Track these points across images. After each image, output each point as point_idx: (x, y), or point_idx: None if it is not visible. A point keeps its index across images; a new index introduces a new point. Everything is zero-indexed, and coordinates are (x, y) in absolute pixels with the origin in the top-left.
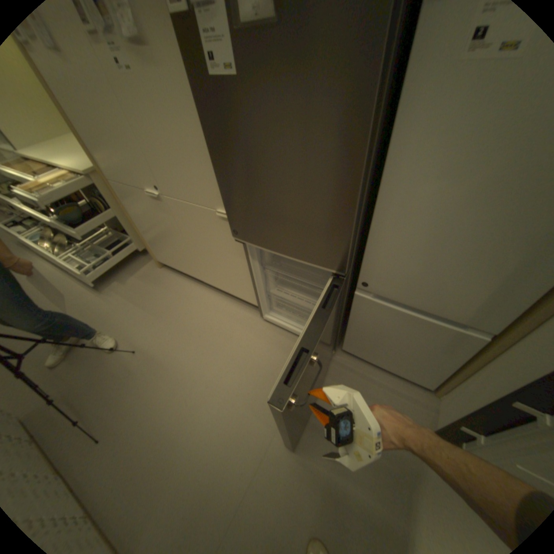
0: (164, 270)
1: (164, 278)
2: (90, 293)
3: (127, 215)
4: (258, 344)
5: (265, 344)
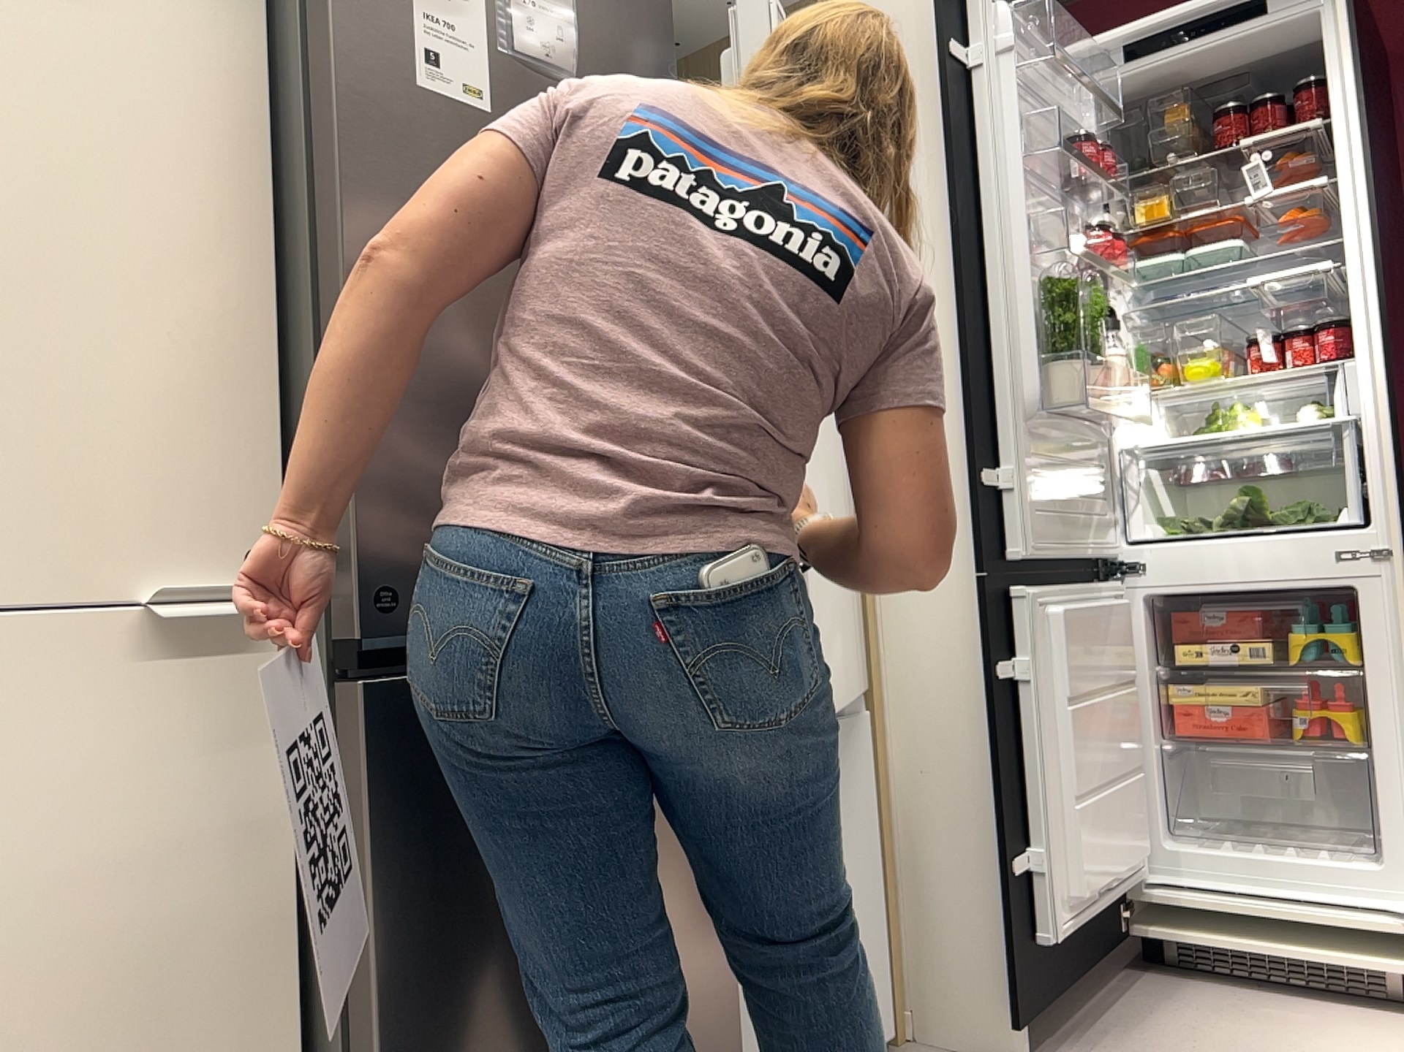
0: None
1: None
2: None
3: None
4: None
5: None
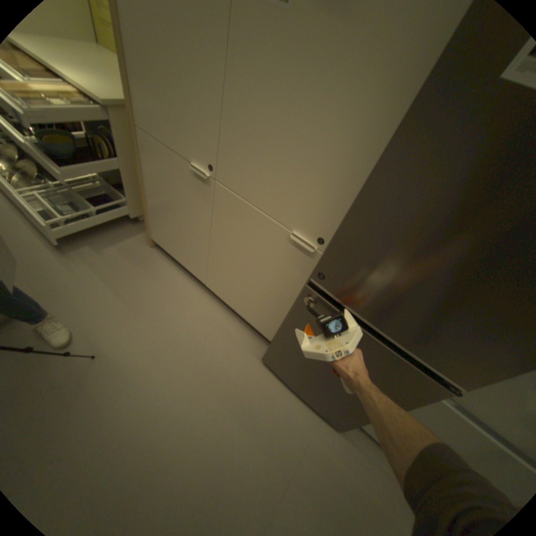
0: (156, 252)
1: (155, 262)
2: (50, 250)
3: (141, 176)
4: (259, 387)
5: (267, 390)
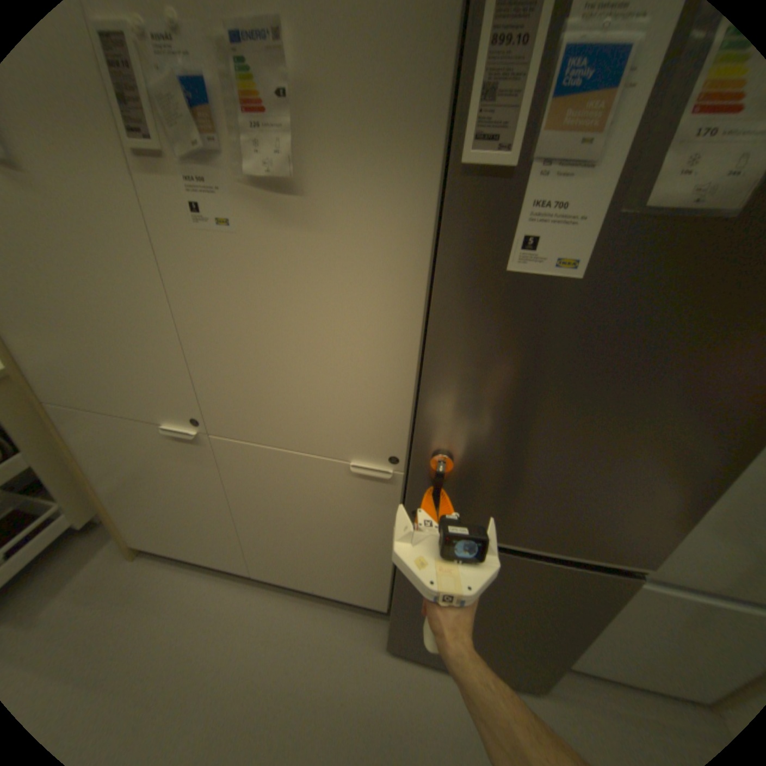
0: (142, 564)
1: (146, 584)
2: None
3: (76, 466)
4: (402, 703)
5: (415, 699)
